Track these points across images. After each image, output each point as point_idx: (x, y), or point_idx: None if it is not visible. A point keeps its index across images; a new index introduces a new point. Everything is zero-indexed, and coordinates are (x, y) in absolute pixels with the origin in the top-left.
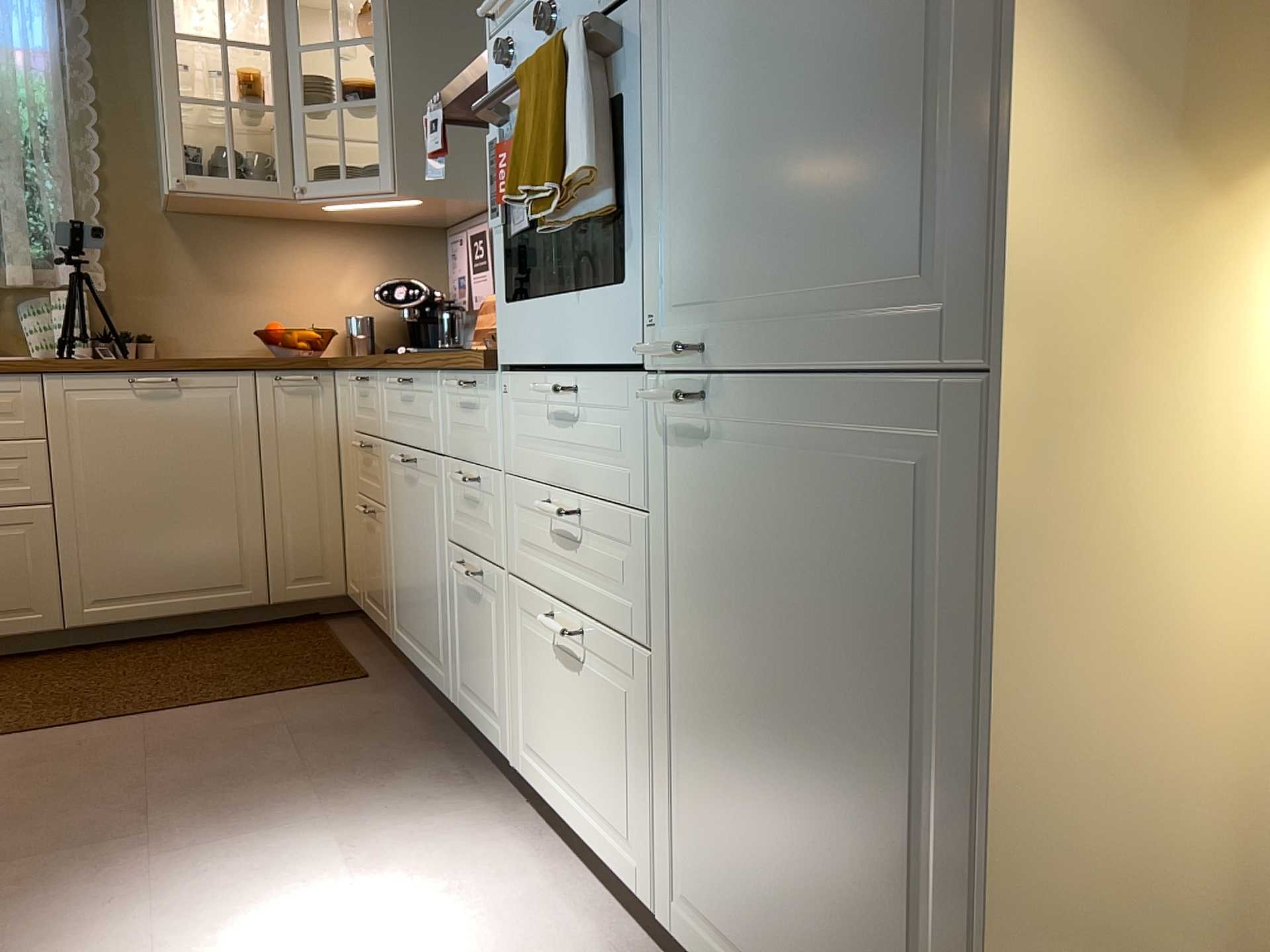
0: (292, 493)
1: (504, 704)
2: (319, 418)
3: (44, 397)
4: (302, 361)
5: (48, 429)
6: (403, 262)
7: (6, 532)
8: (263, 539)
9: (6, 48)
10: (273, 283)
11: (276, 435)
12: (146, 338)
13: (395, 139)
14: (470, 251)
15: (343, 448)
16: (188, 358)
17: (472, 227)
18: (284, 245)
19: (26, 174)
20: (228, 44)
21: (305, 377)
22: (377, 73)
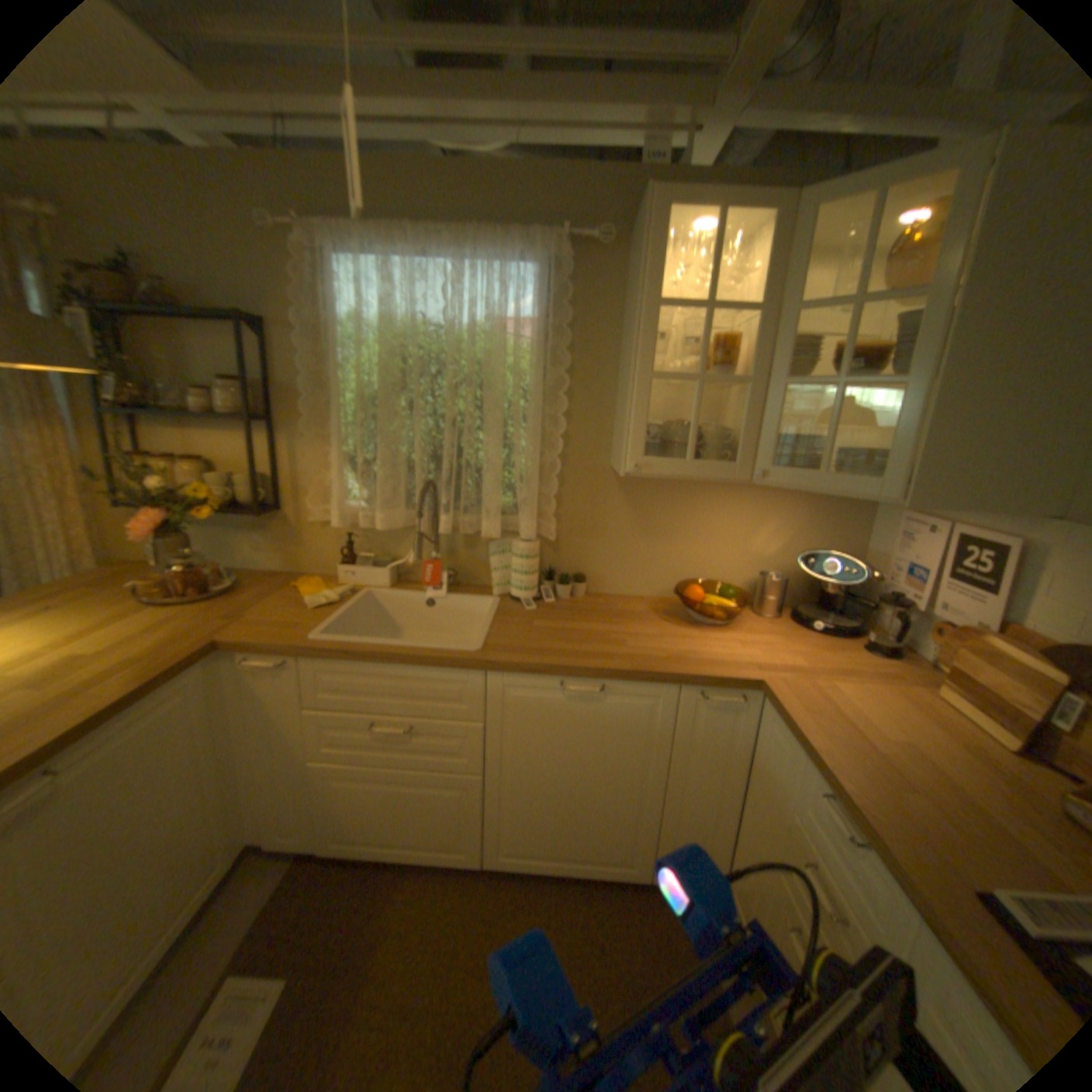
0: (695, 800)
1: None
2: (739, 737)
3: (486, 689)
4: (735, 683)
5: (486, 716)
6: (827, 518)
7: (445, 793)
8: (658, 835)
9: (501, 321)
10: (695, 534)
11: (691, 747)
12: (580, 579)
13: (924, 434)
14: (955, 553)
15: (762, 784)
16: (611, 593)
17: (974, 530)
18: (713, 498)
19: (506, 436)
20: (708, 302)
21: (735, 703)
22: (908, 335)
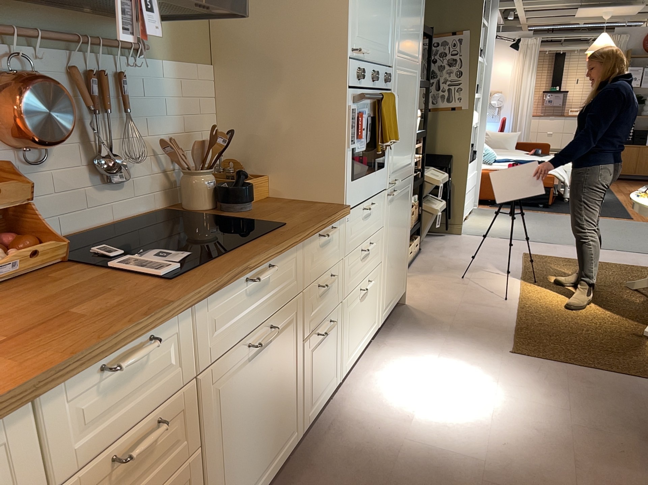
0: None
1: (337, 361)
2: None
3: None
4: None
5: None
6: None
7: None
8: None
9: None
10: None
11: None
12: None
13: None
14: None
15: None
16: None
17: None
18: None
19: None
20: None
21: None
22: None
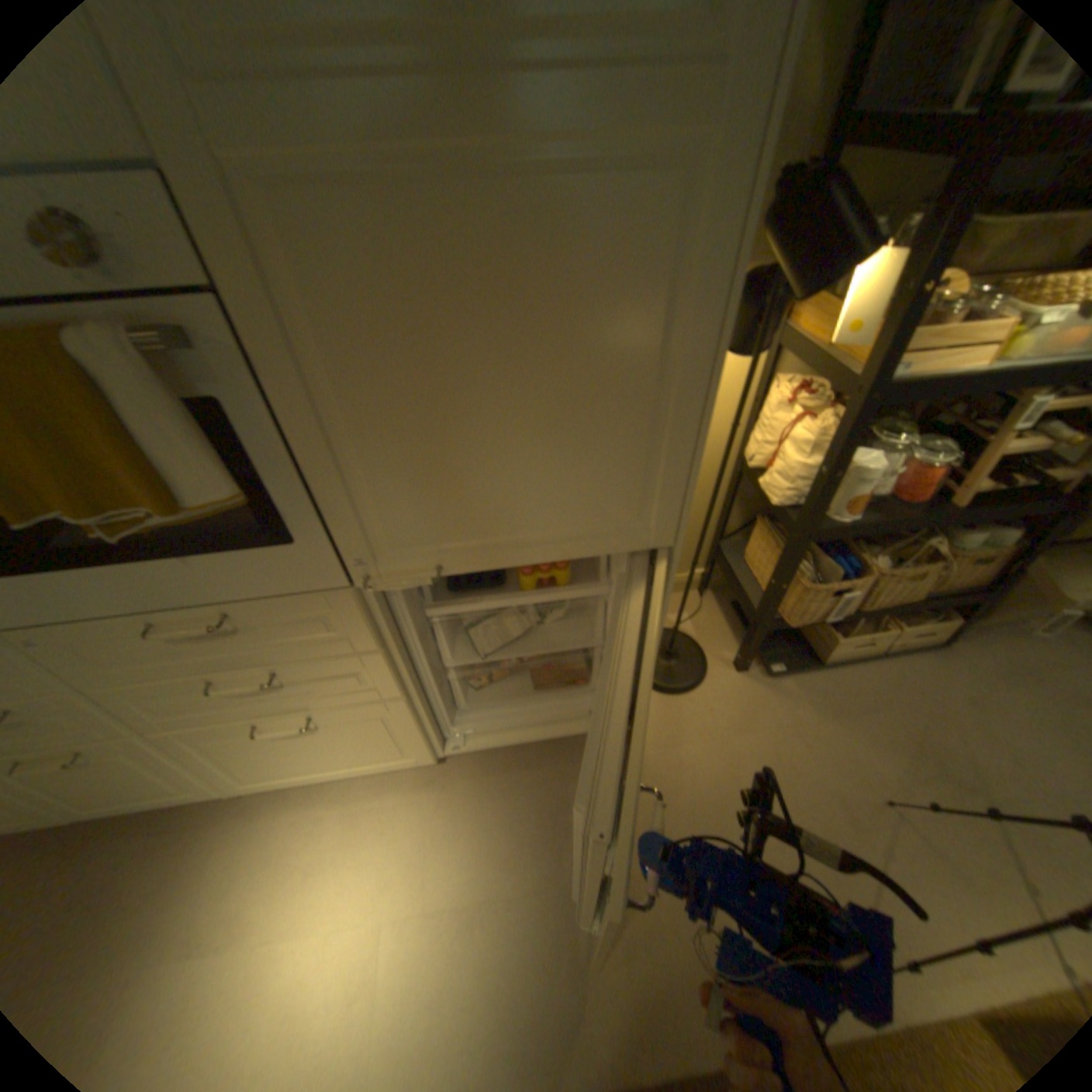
0: None
1: (180, 785)
2: None
3: None
4: None
5: None
6: None
7: None
8: None
9: None
10: None
11: None
12: None
13: None
14: None
15: None
16: None
17: None
18: None
19: None
20: None
21: None
22: None
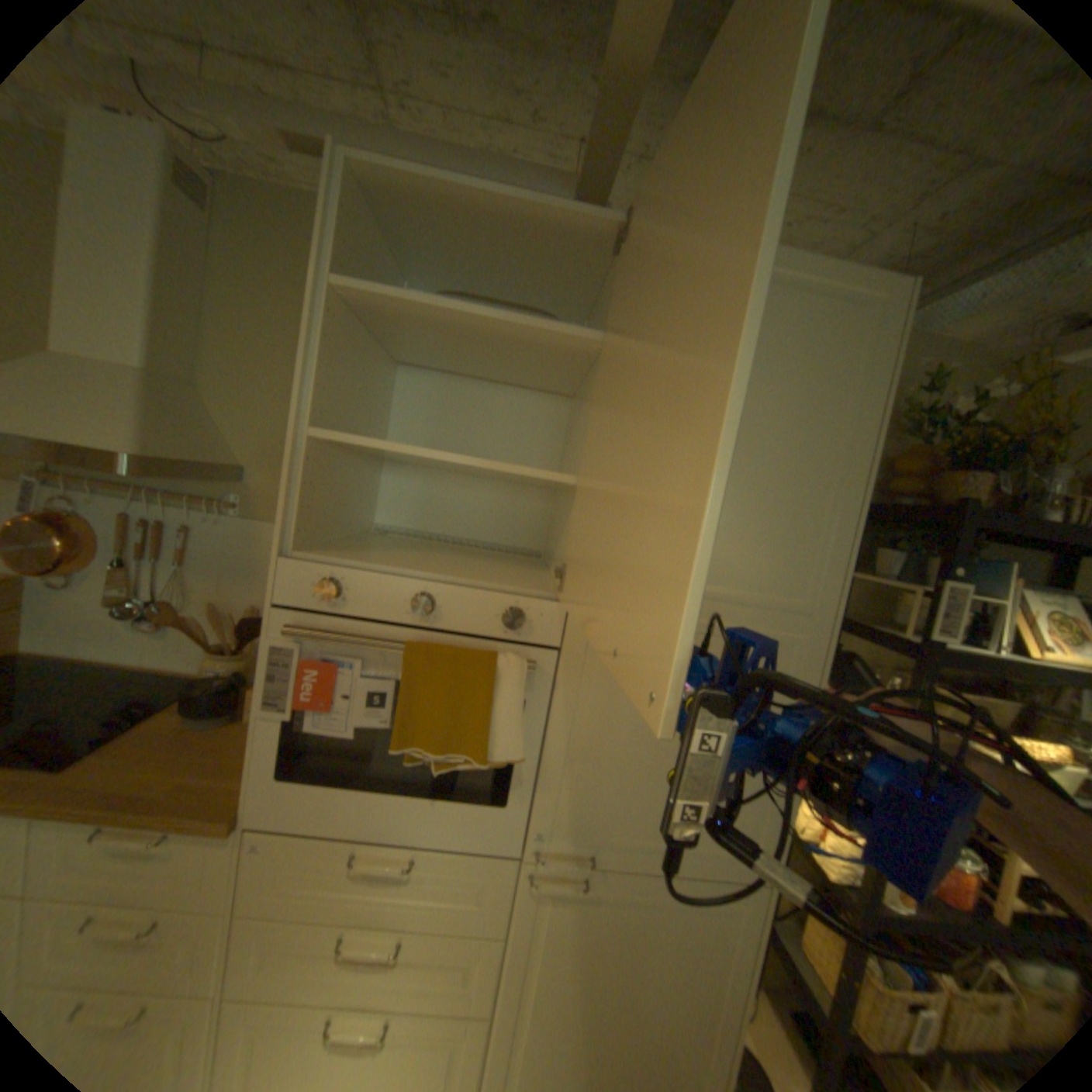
0: None
1: None
2: None
3: None
4: None
5: None
6: None
7: None
8: None
9: None
10: None
11: None
12: None
13: None
14: None
15: None
16: None
17: None
18: None
19: None
20: None
21: None
22: None
